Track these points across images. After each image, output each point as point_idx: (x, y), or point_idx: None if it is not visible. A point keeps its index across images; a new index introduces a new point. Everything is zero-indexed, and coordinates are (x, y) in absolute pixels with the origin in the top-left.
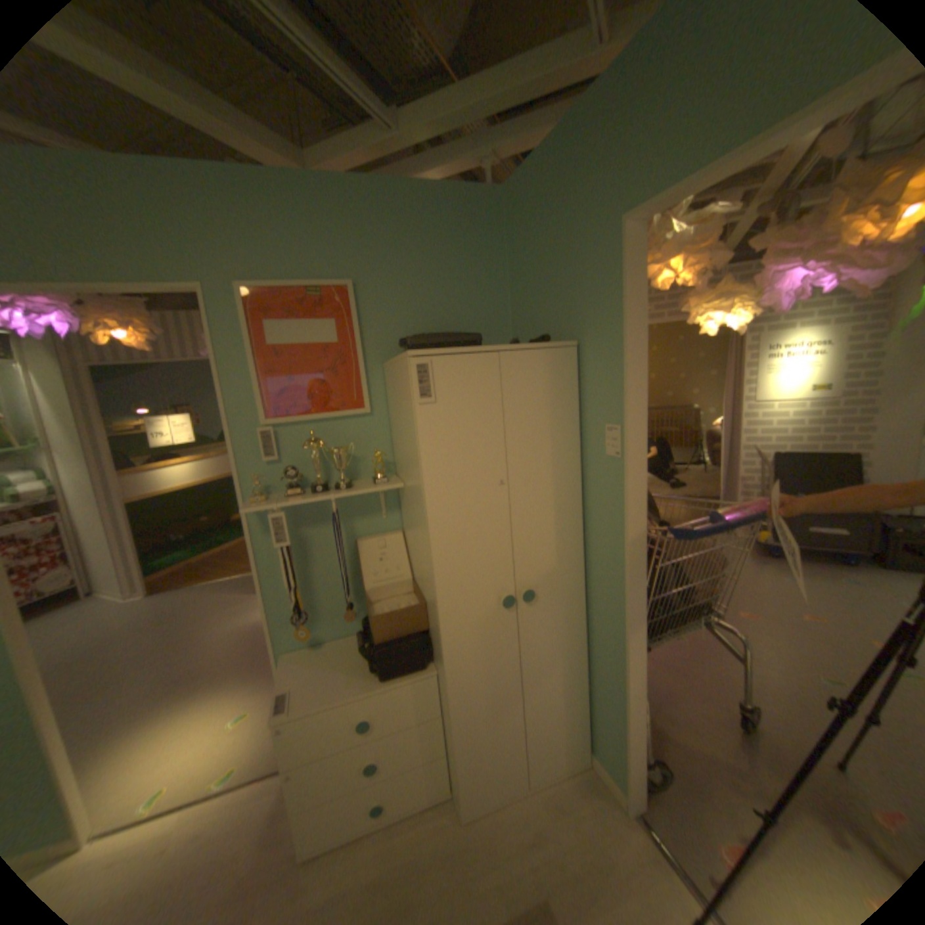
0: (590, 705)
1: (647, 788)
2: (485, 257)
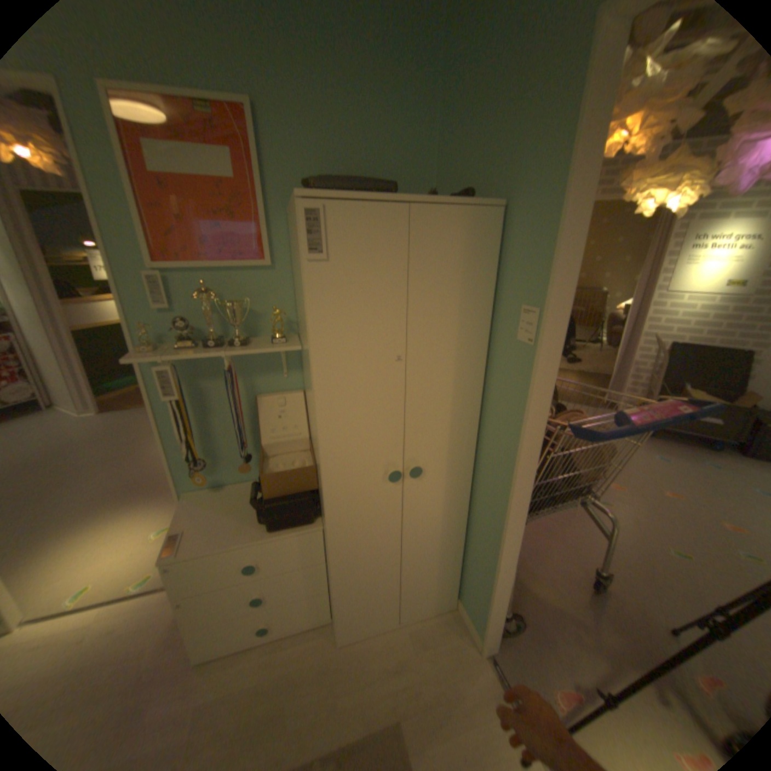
0: (463, 563)
1: (502, 637)
2: (415, 86)
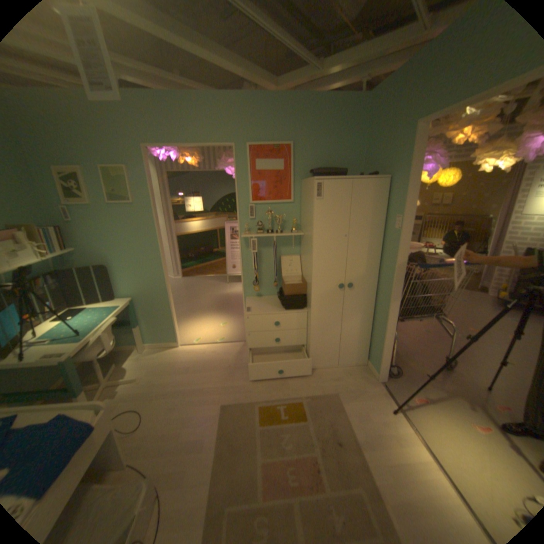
0: (370, 339)
1: (388, 372)
2: (355, 129)
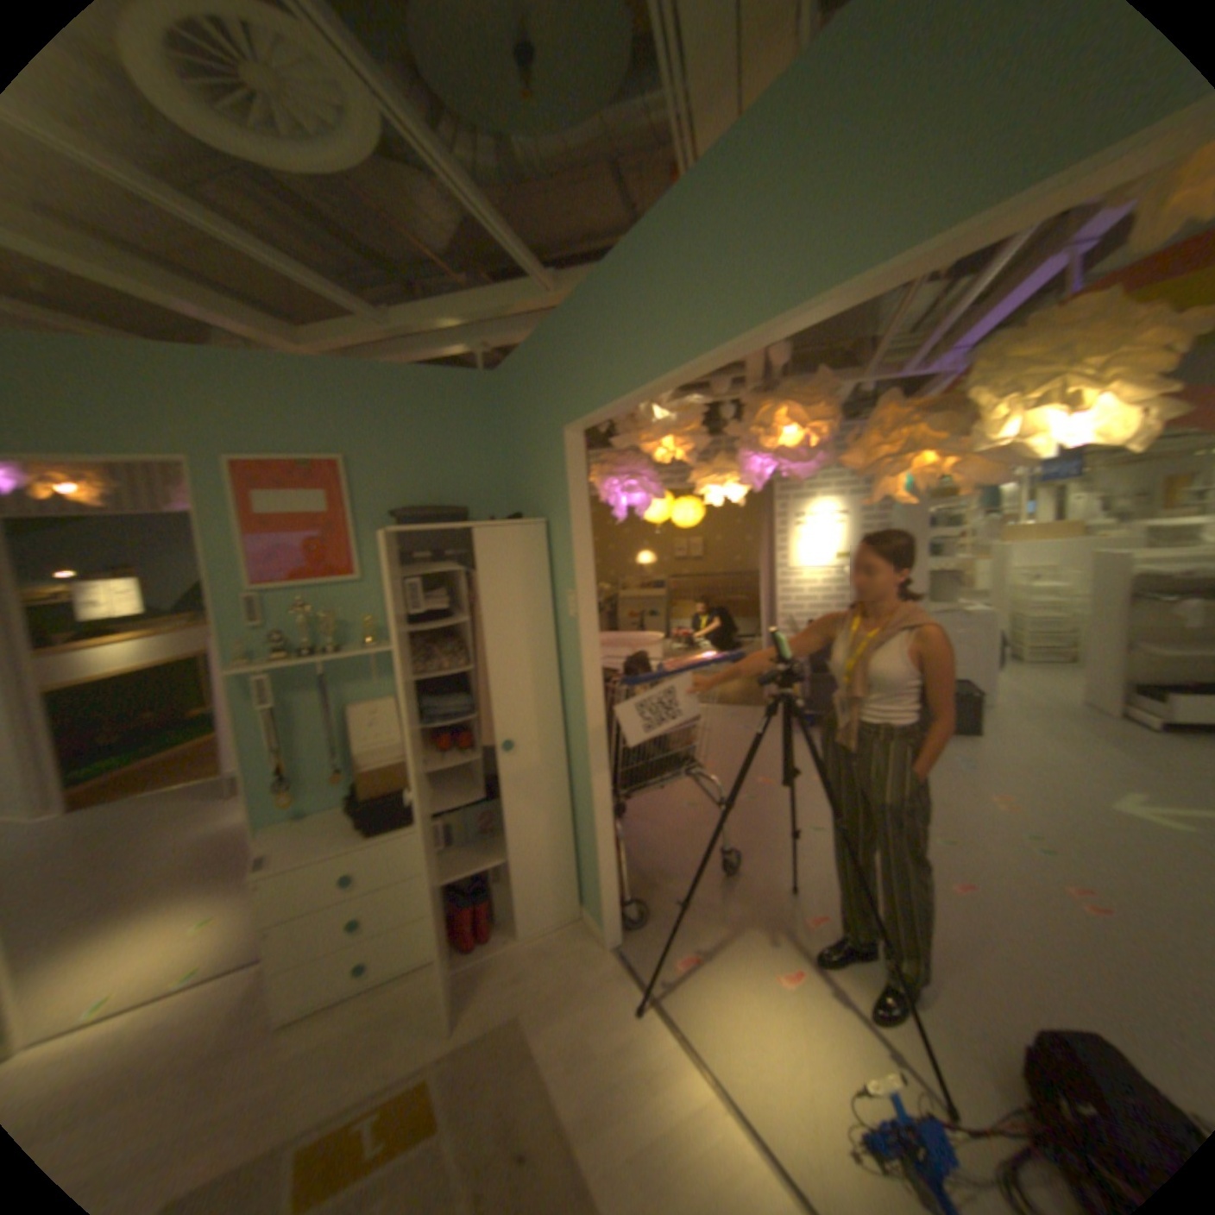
0: (575, 855)
1: (619, 921)
2: (475, 436)
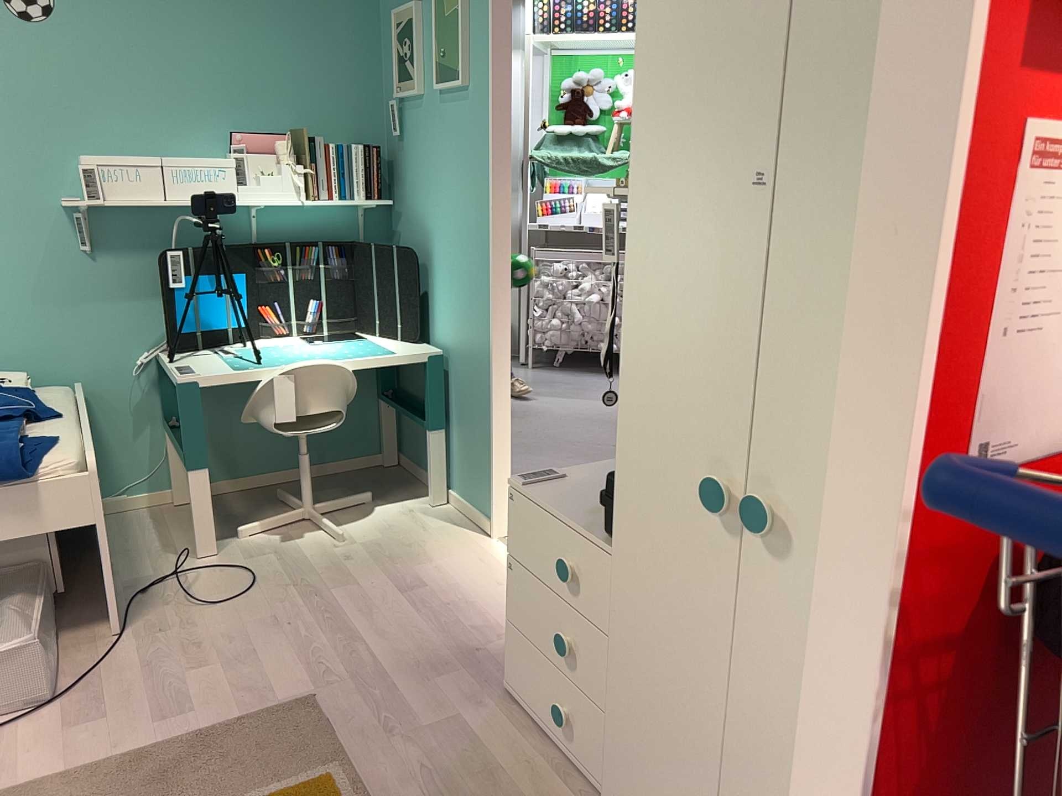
0: None
1: None
2: None
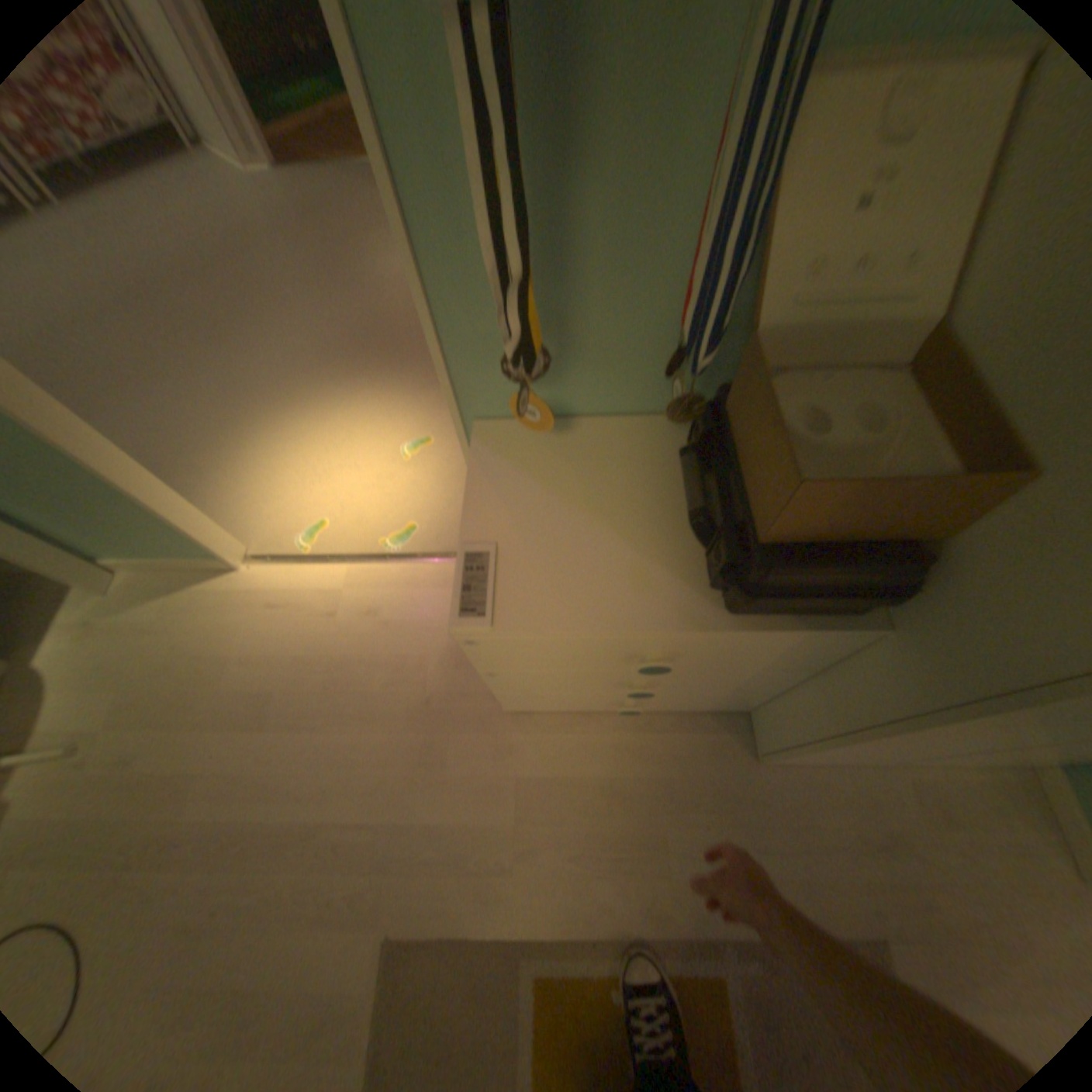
0: None
1: None
2: None
